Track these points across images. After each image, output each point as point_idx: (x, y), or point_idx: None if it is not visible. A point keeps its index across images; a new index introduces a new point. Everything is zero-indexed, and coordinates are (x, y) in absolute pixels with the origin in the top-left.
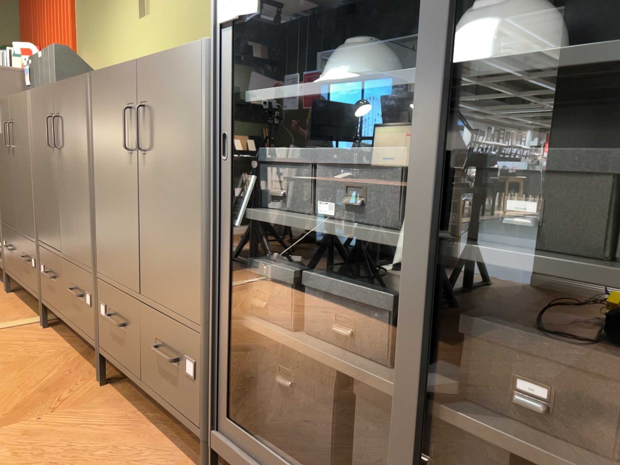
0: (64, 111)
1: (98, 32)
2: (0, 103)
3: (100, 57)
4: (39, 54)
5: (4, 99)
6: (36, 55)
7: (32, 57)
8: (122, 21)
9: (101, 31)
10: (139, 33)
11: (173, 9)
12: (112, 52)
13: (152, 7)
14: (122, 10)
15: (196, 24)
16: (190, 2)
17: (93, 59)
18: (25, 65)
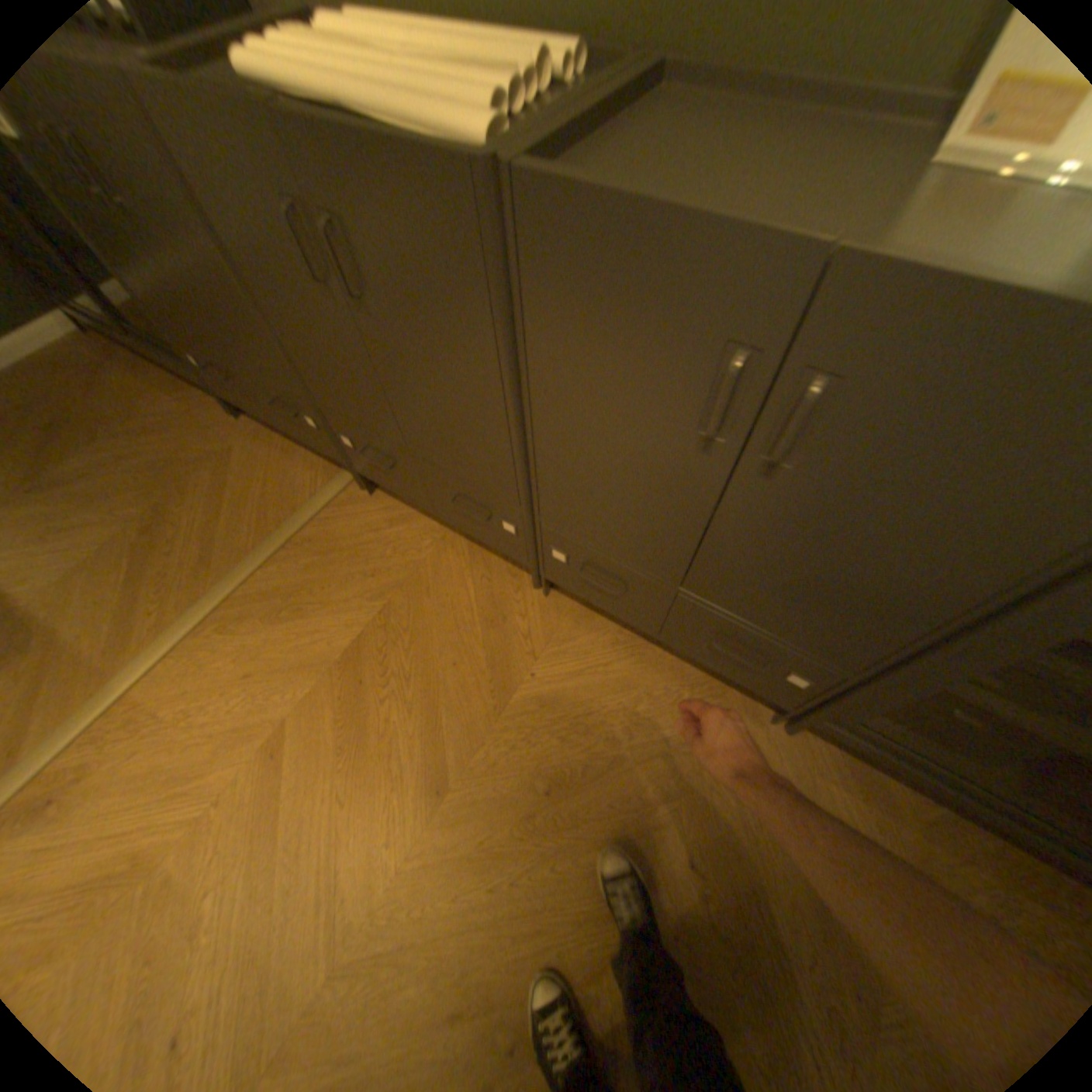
0: (353, 215)
1: None
2: None
3: None
4: None
5: None
6: None
7: None
8: None
9: None
10: None
11: None
12: None
13: None
14: None
15: None
16: None
17: None
18: None
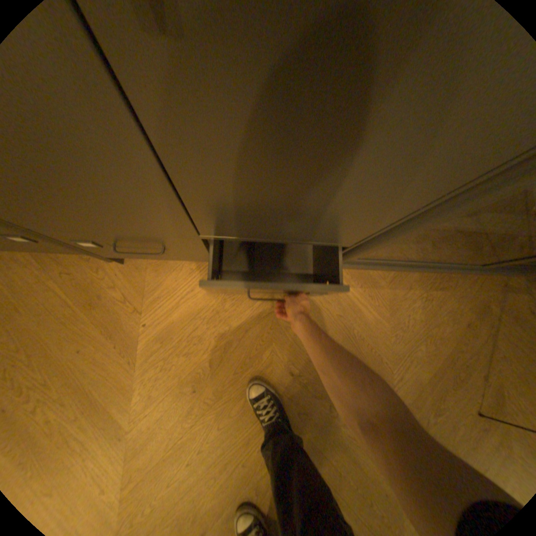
0: None
1: None
2: None
3: None
4: None
5: None
6: None
7: None
8: None
9: None
10: None
11: None
12: None
13: None
14: None
15: None
16: None
17: None
18: None
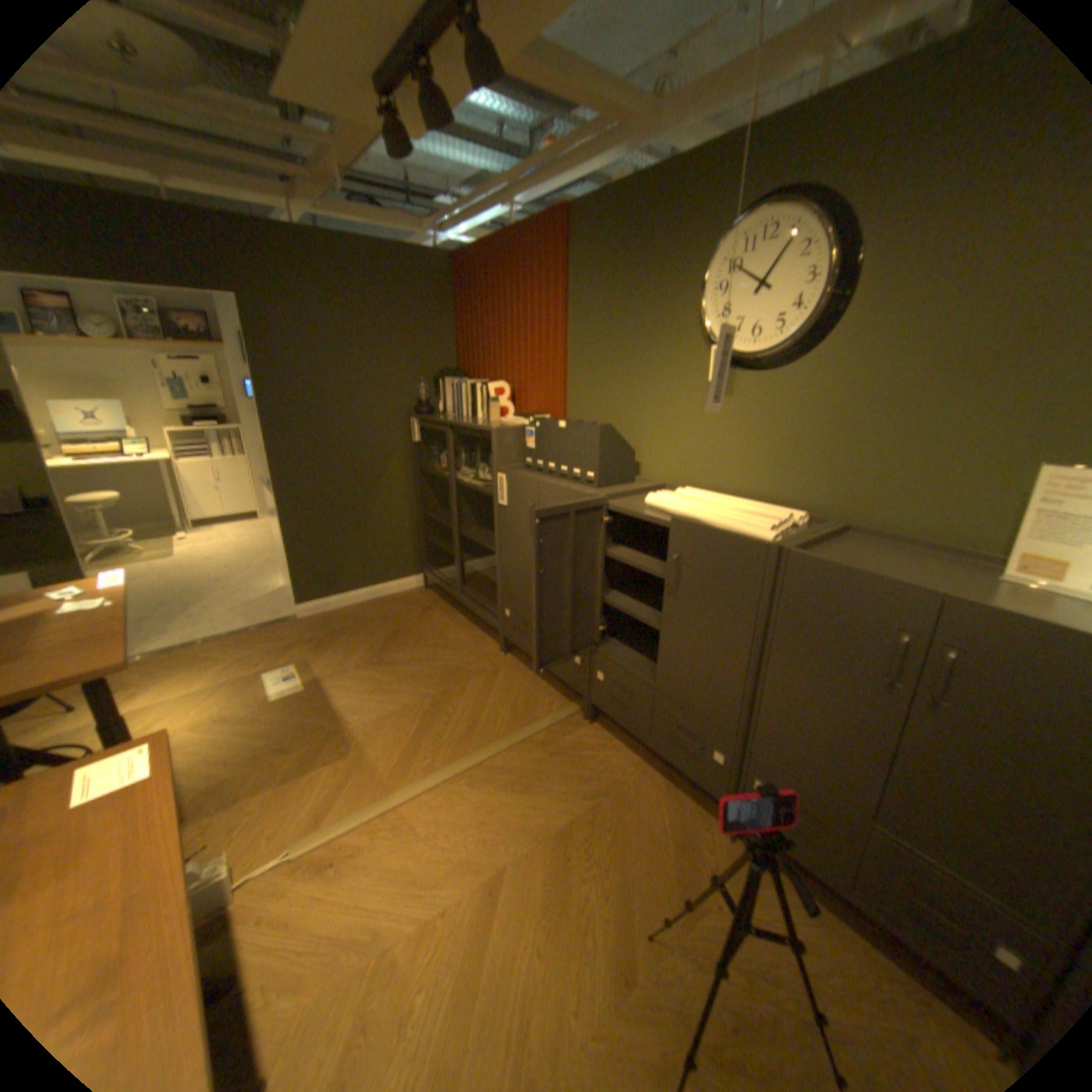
0: (694, 556)
1: (613, 386)
2: (515, 478)
3: (616, 416)
4: (558, 422)
5: (523, 476)
6: (552, 421)
7: (542, 420)
8: (669, 387)
9: (621, 386)
10: (705, 412)
11: (790, 403)
12: (642, 418)
13: (741, 388)
14: (670, 375)
15: (844, 436)
16: (834, 405)
17: (599, 414)
18: (525, 424)
